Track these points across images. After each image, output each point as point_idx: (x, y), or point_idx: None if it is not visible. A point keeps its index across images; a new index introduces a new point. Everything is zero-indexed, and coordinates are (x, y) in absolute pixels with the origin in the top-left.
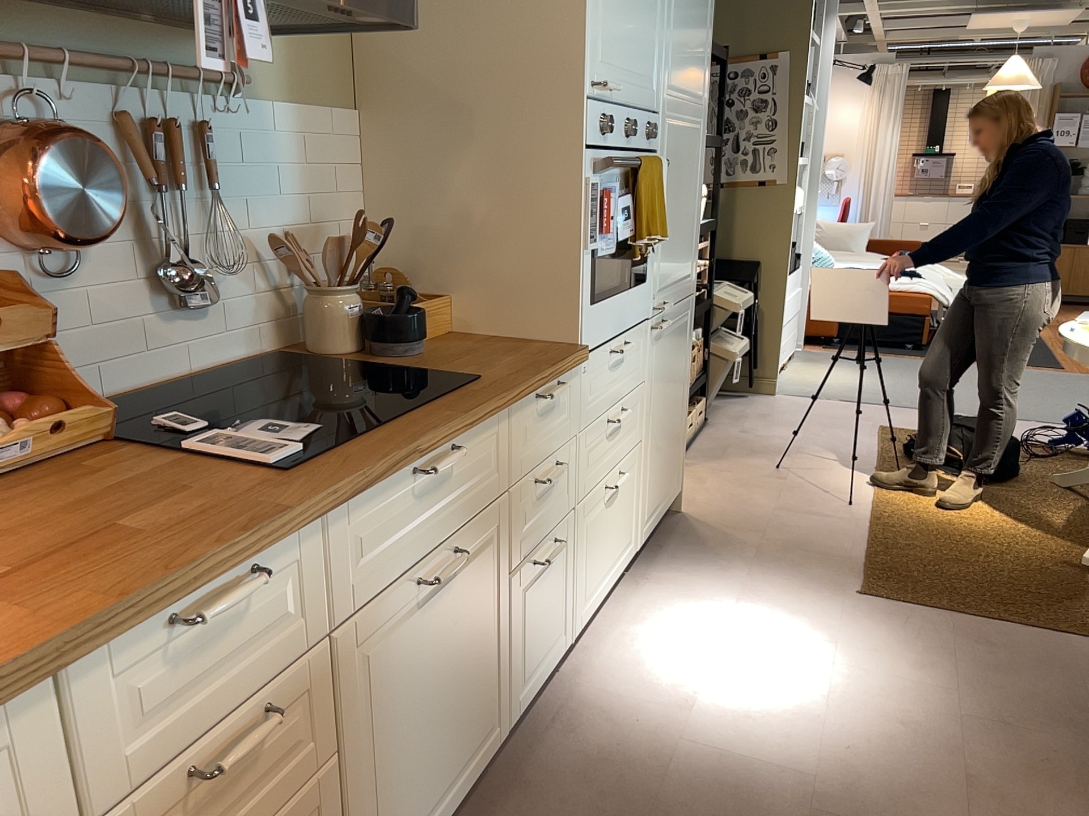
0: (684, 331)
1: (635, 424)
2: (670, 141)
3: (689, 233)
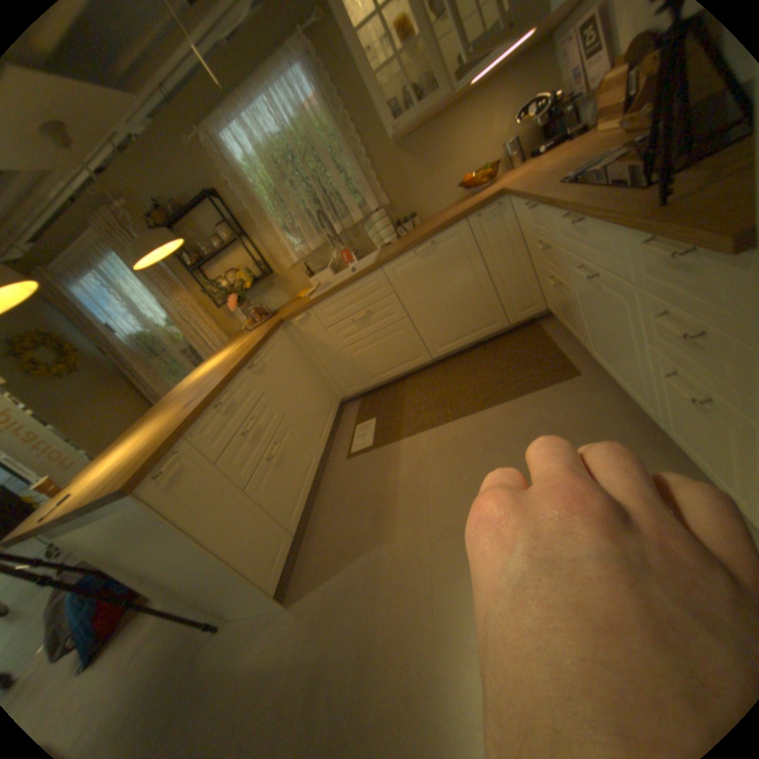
0: None
1: None
2: None
3: None
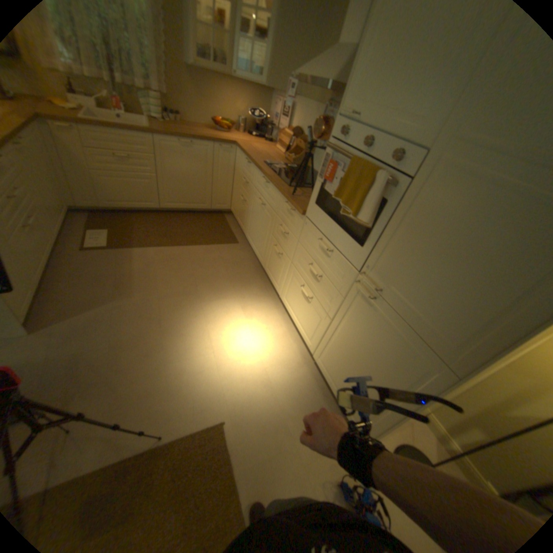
0: (408, 364)
1: (327, 304)
2: (442, 184)
3: (466, 310)
